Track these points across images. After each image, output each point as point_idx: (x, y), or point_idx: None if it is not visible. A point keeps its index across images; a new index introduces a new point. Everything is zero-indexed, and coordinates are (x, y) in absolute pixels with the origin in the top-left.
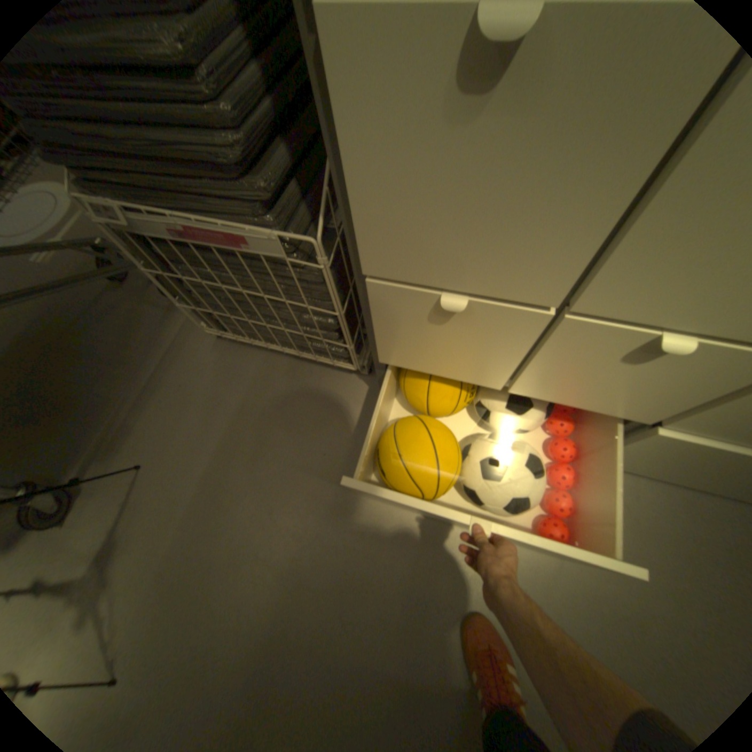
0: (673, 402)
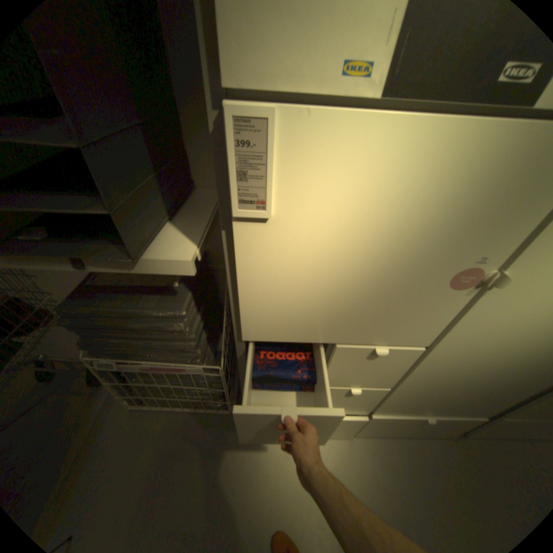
0: (369, 406)
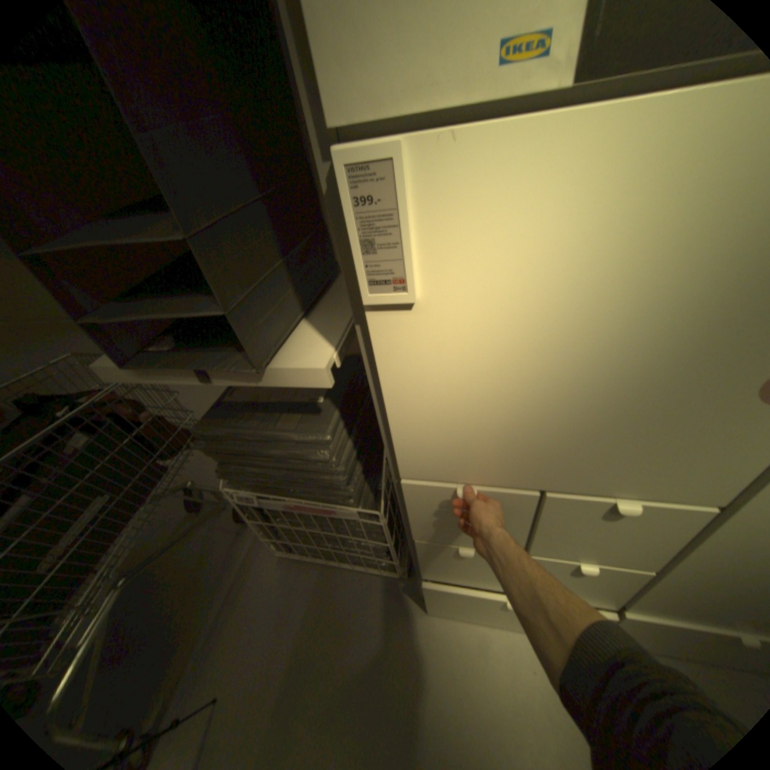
0: (617, 598)
